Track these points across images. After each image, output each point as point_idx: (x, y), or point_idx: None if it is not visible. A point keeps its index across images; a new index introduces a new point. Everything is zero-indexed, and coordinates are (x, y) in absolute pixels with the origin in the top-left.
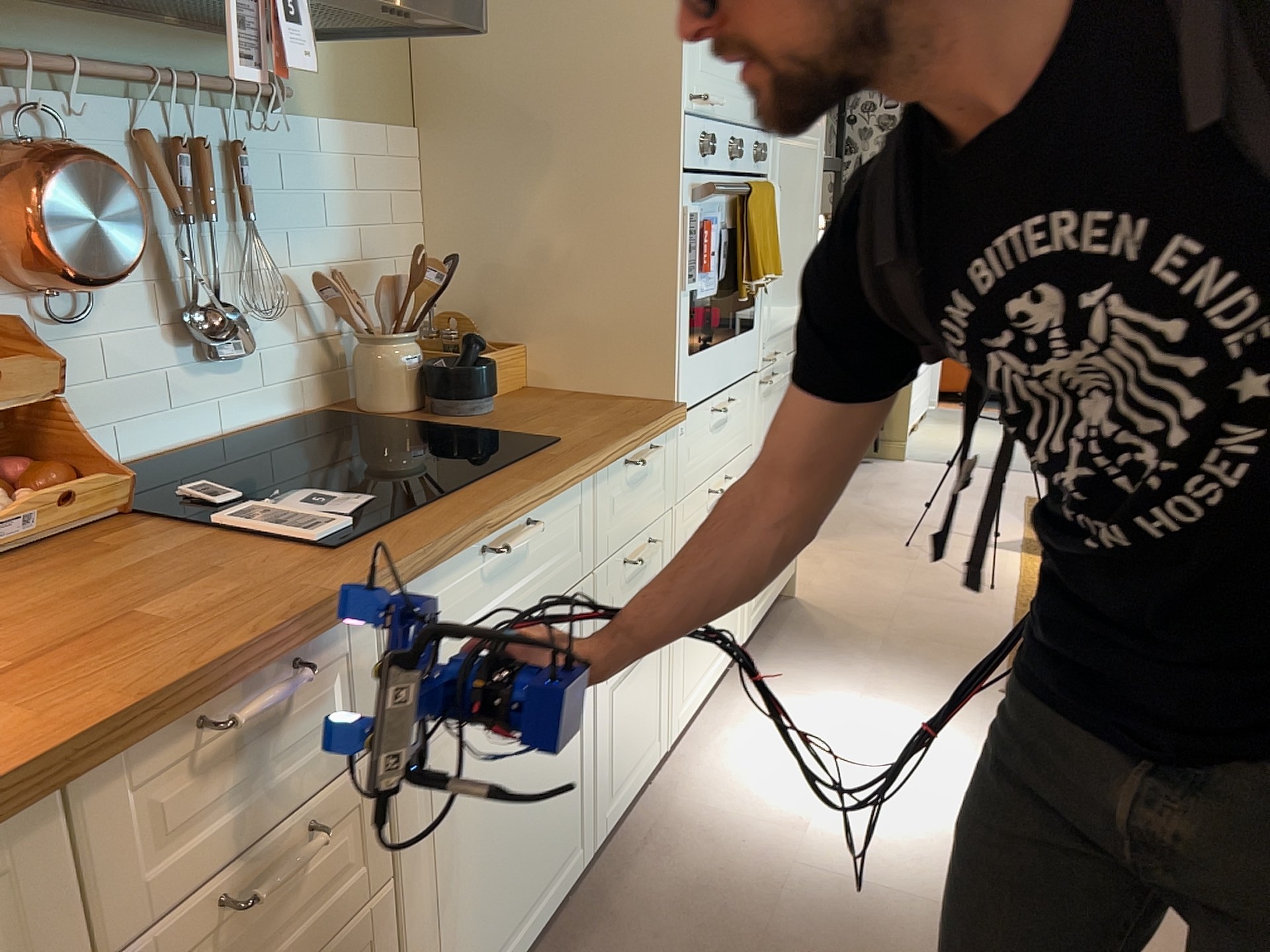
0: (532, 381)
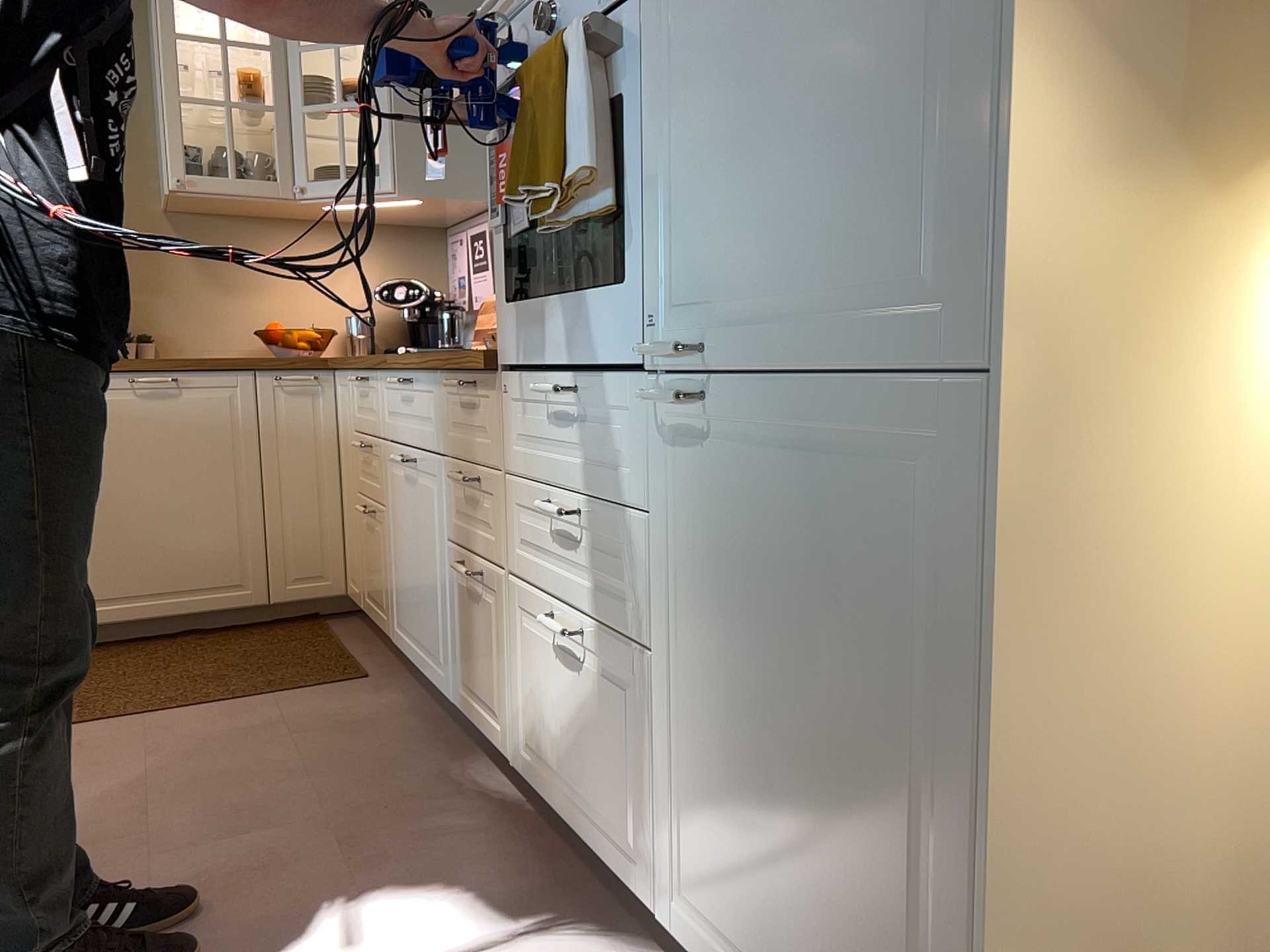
0: None
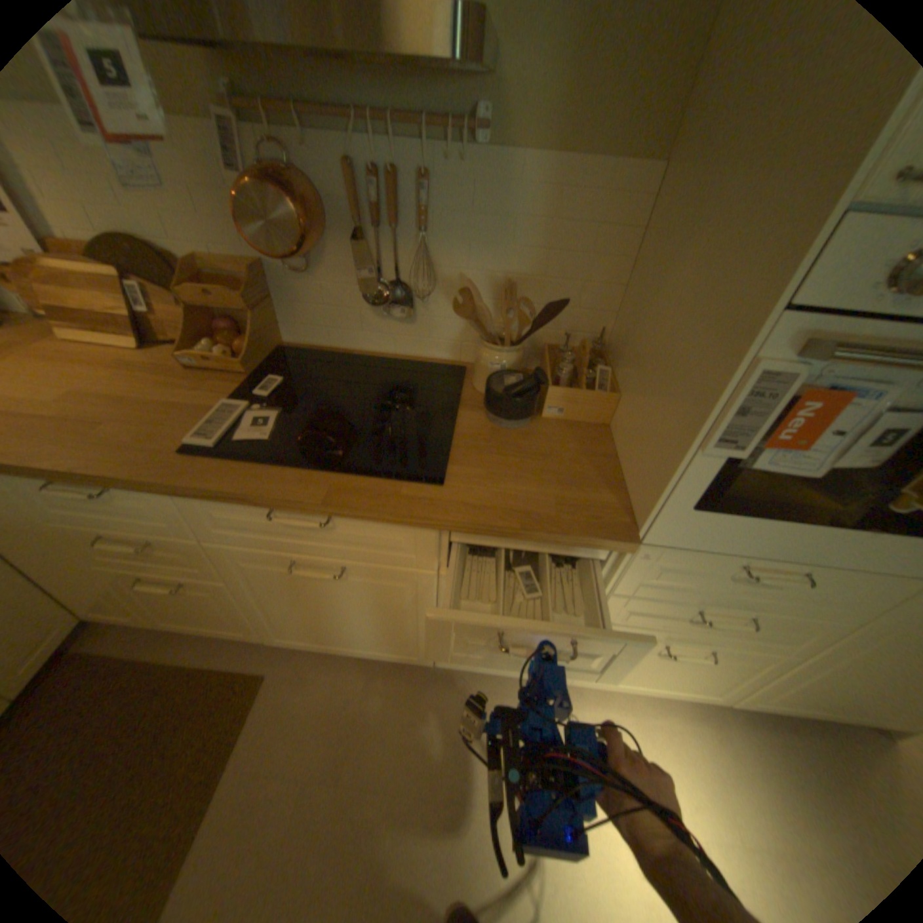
0: (614, 425)
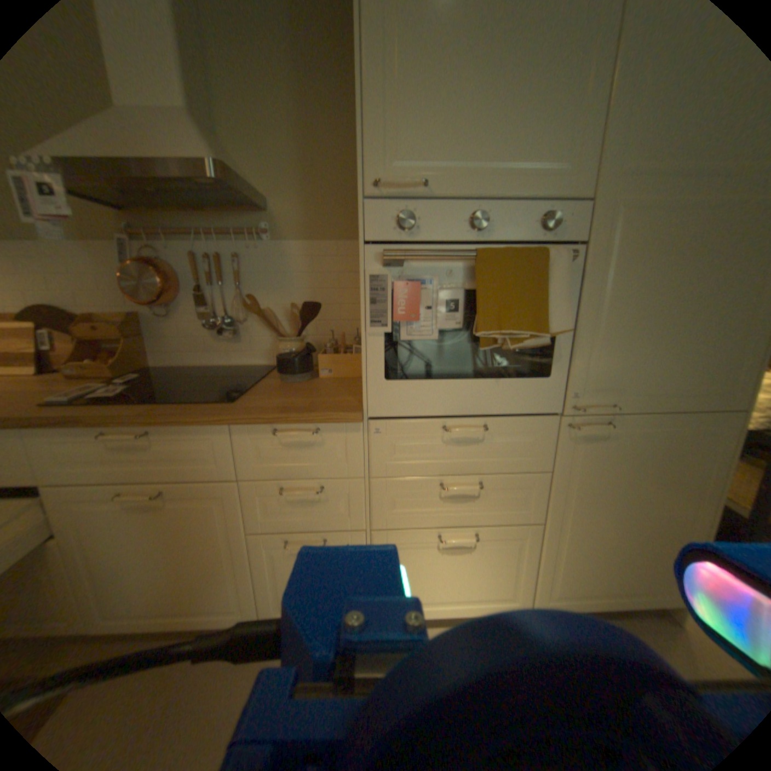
0: None
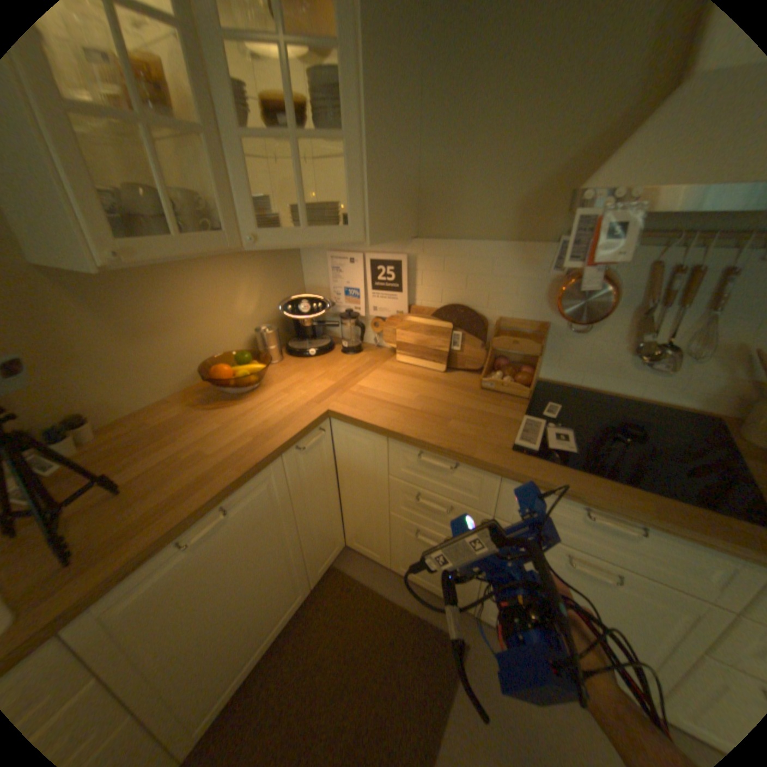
0: None
